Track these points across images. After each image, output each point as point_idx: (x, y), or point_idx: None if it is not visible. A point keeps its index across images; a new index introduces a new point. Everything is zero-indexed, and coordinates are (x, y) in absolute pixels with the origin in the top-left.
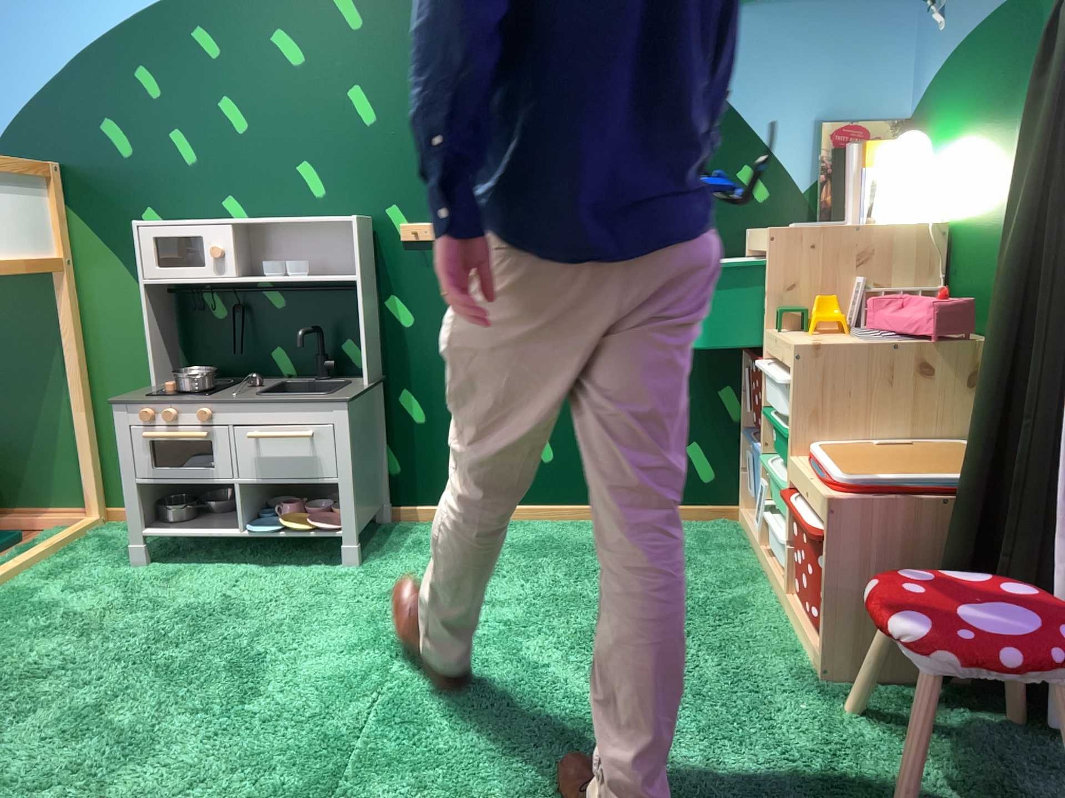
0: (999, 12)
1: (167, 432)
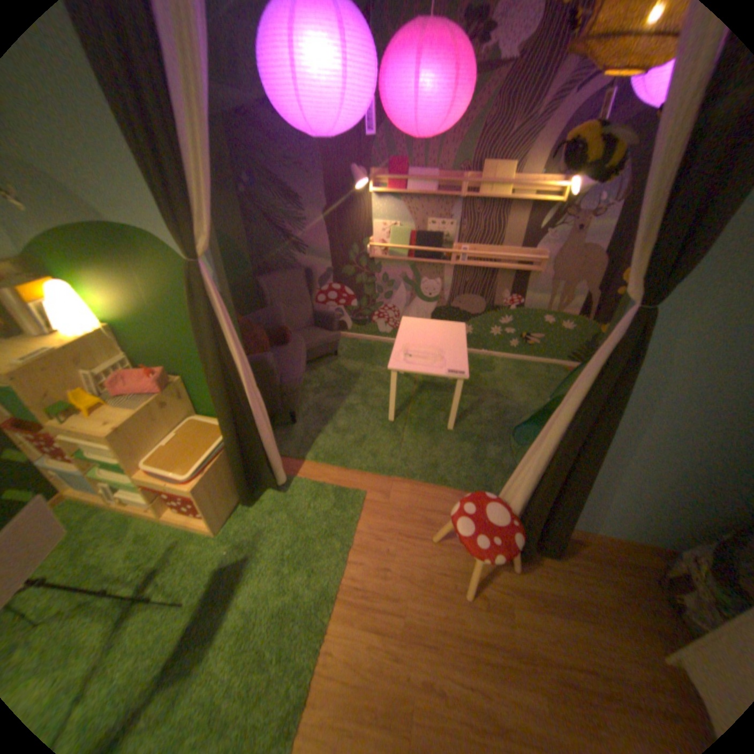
0: (91, 226)
1: None
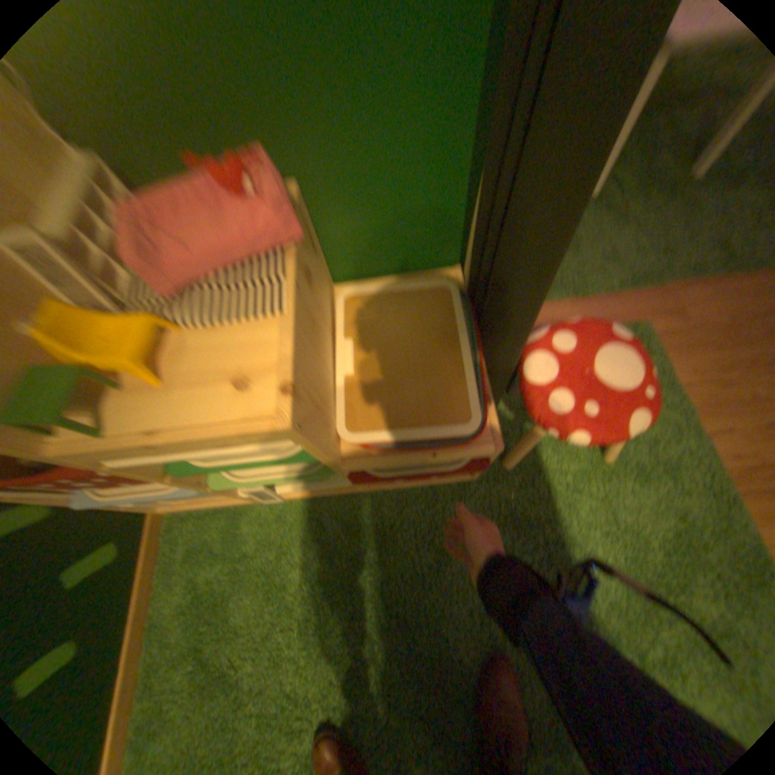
0: None
1: None
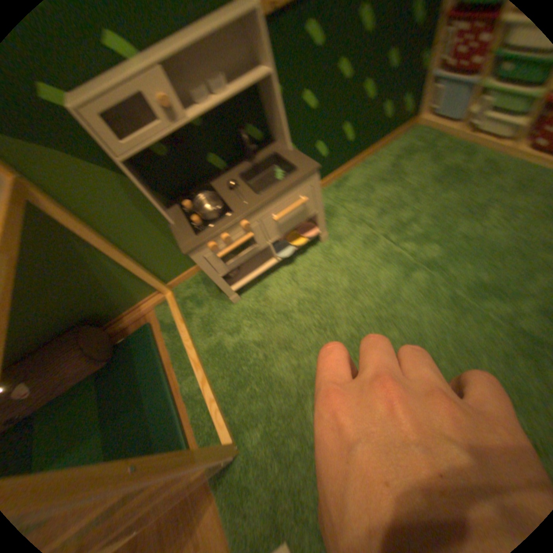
0: None
1: (229, 245)
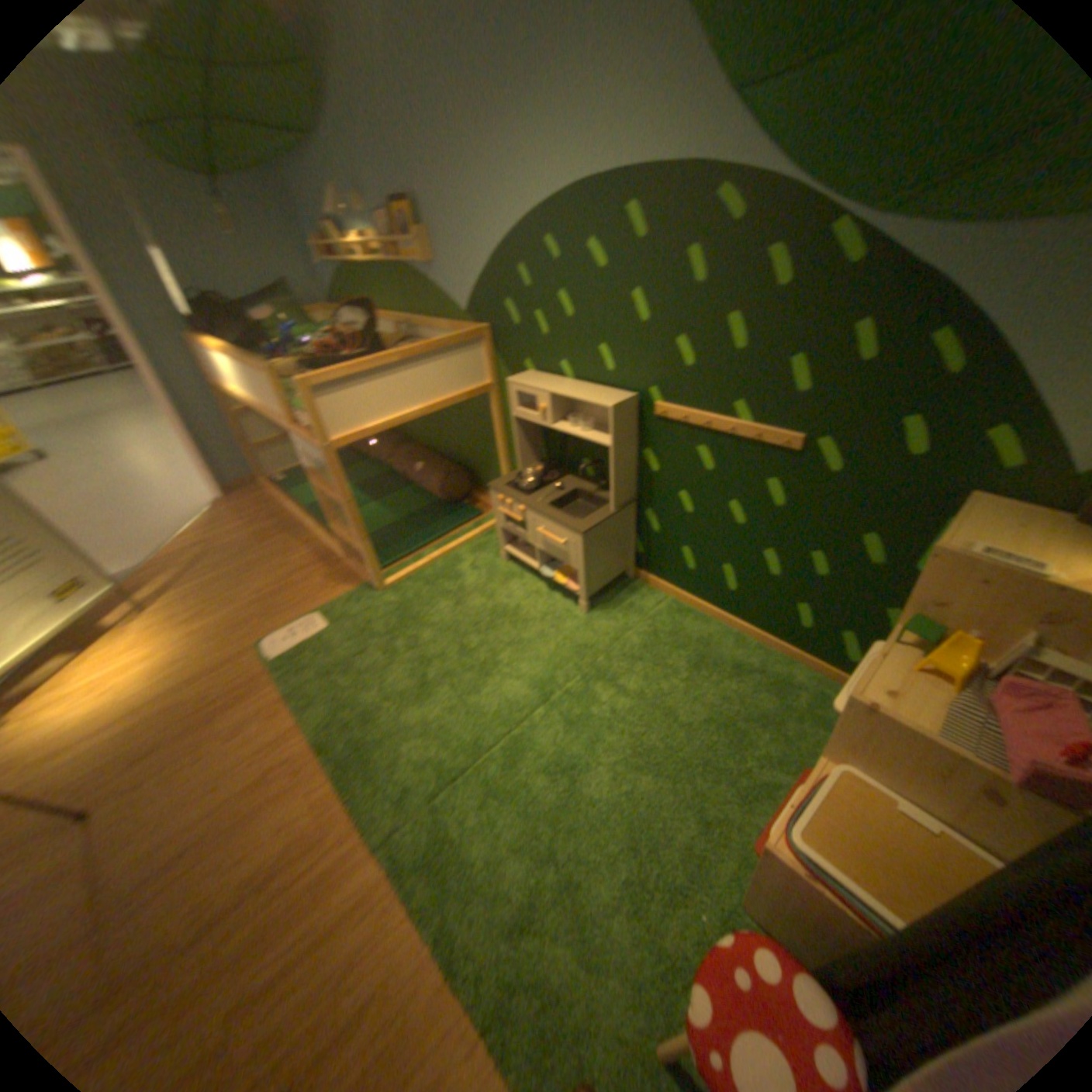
0: None
1: (508, 511)
